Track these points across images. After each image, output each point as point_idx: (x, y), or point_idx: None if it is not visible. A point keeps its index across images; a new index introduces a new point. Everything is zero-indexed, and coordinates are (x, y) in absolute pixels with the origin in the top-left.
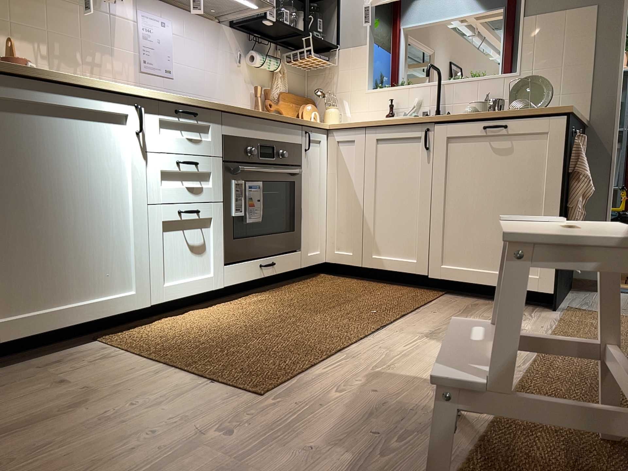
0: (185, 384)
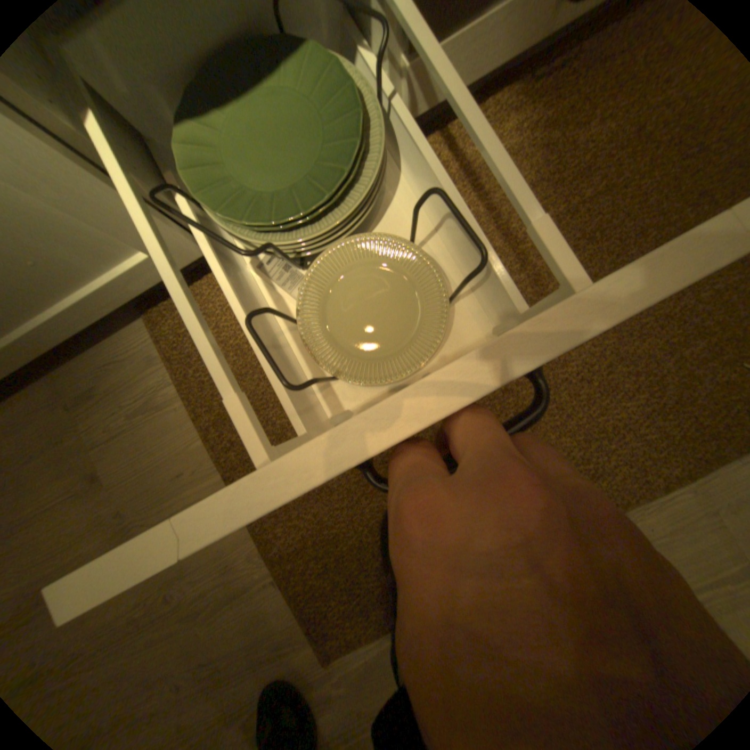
0: (229, 585)
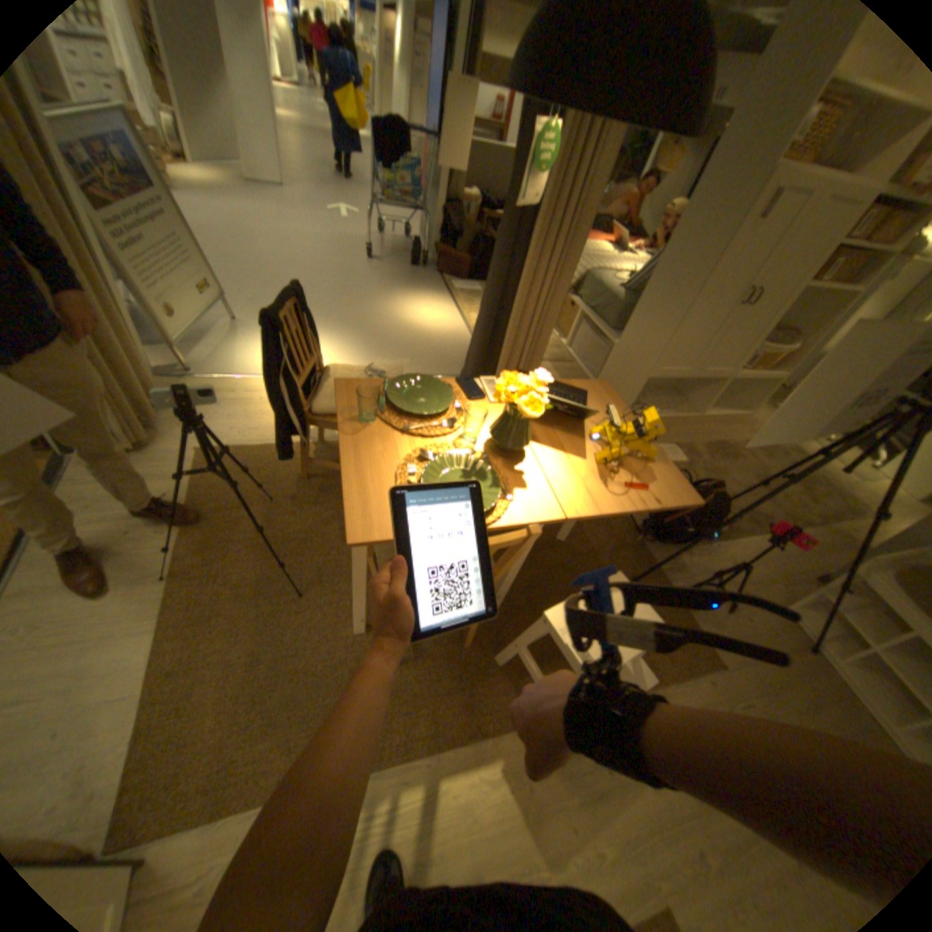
0: None
